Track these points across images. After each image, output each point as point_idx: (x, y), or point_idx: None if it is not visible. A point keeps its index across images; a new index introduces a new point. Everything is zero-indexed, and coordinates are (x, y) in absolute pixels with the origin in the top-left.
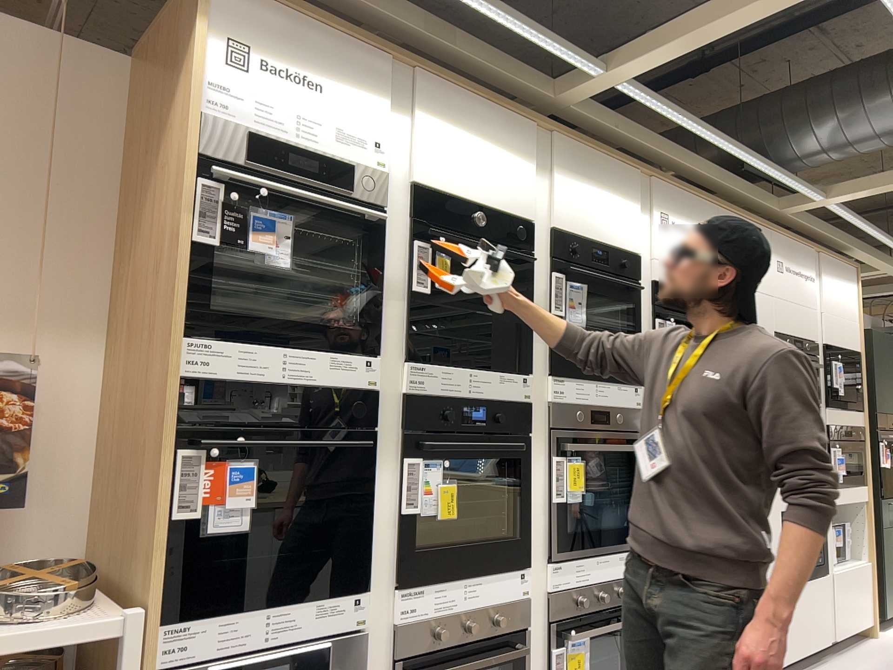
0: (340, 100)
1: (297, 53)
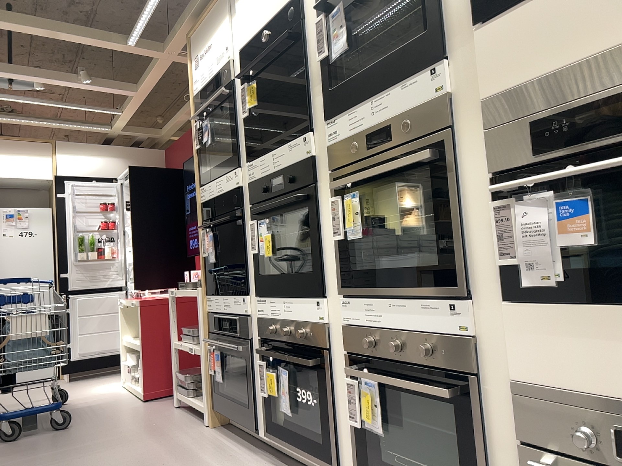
0: (213, 40)
1: (202, 36)
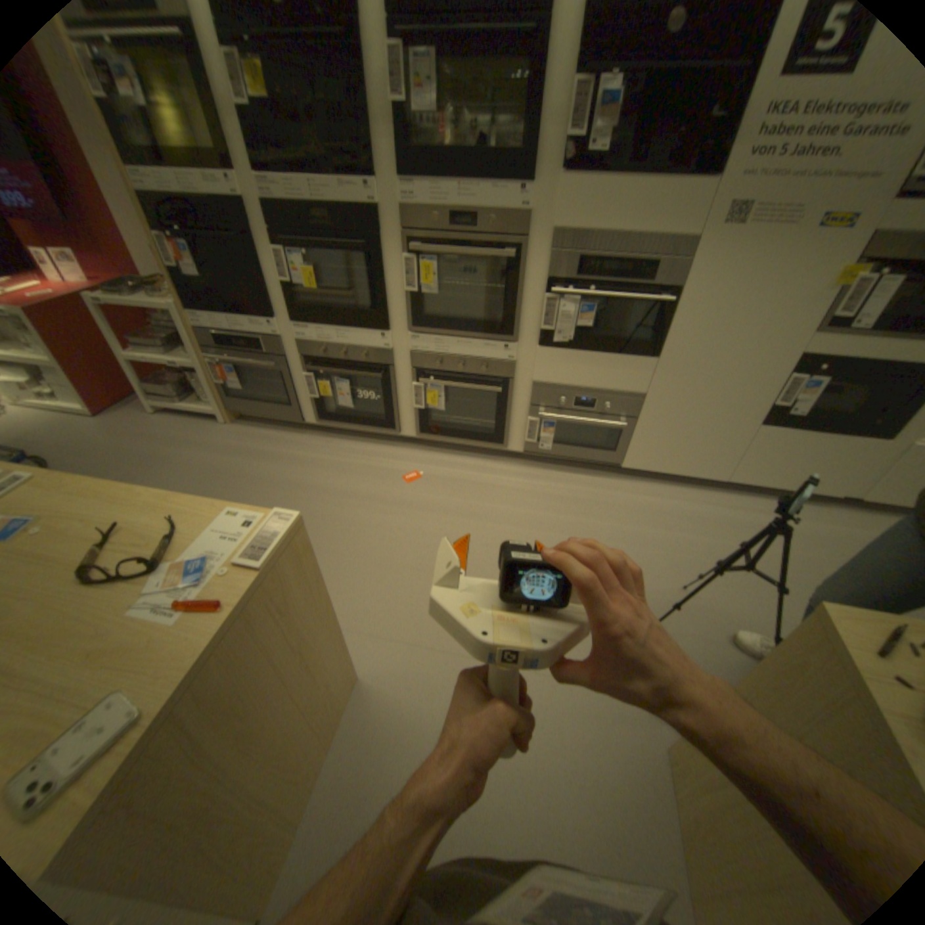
0: None
1: None
